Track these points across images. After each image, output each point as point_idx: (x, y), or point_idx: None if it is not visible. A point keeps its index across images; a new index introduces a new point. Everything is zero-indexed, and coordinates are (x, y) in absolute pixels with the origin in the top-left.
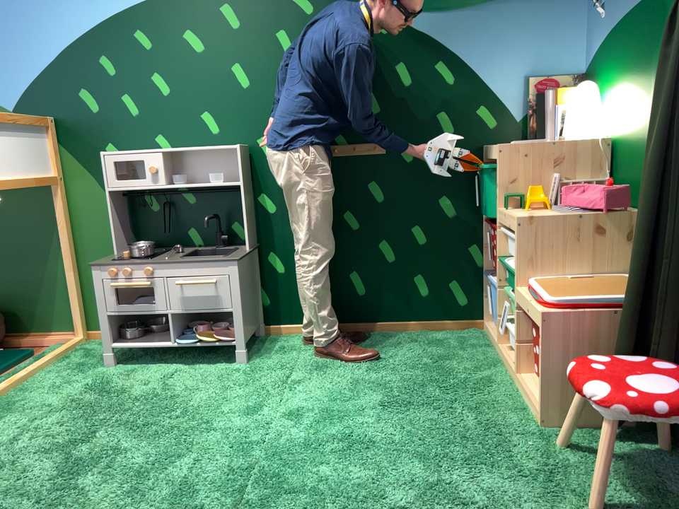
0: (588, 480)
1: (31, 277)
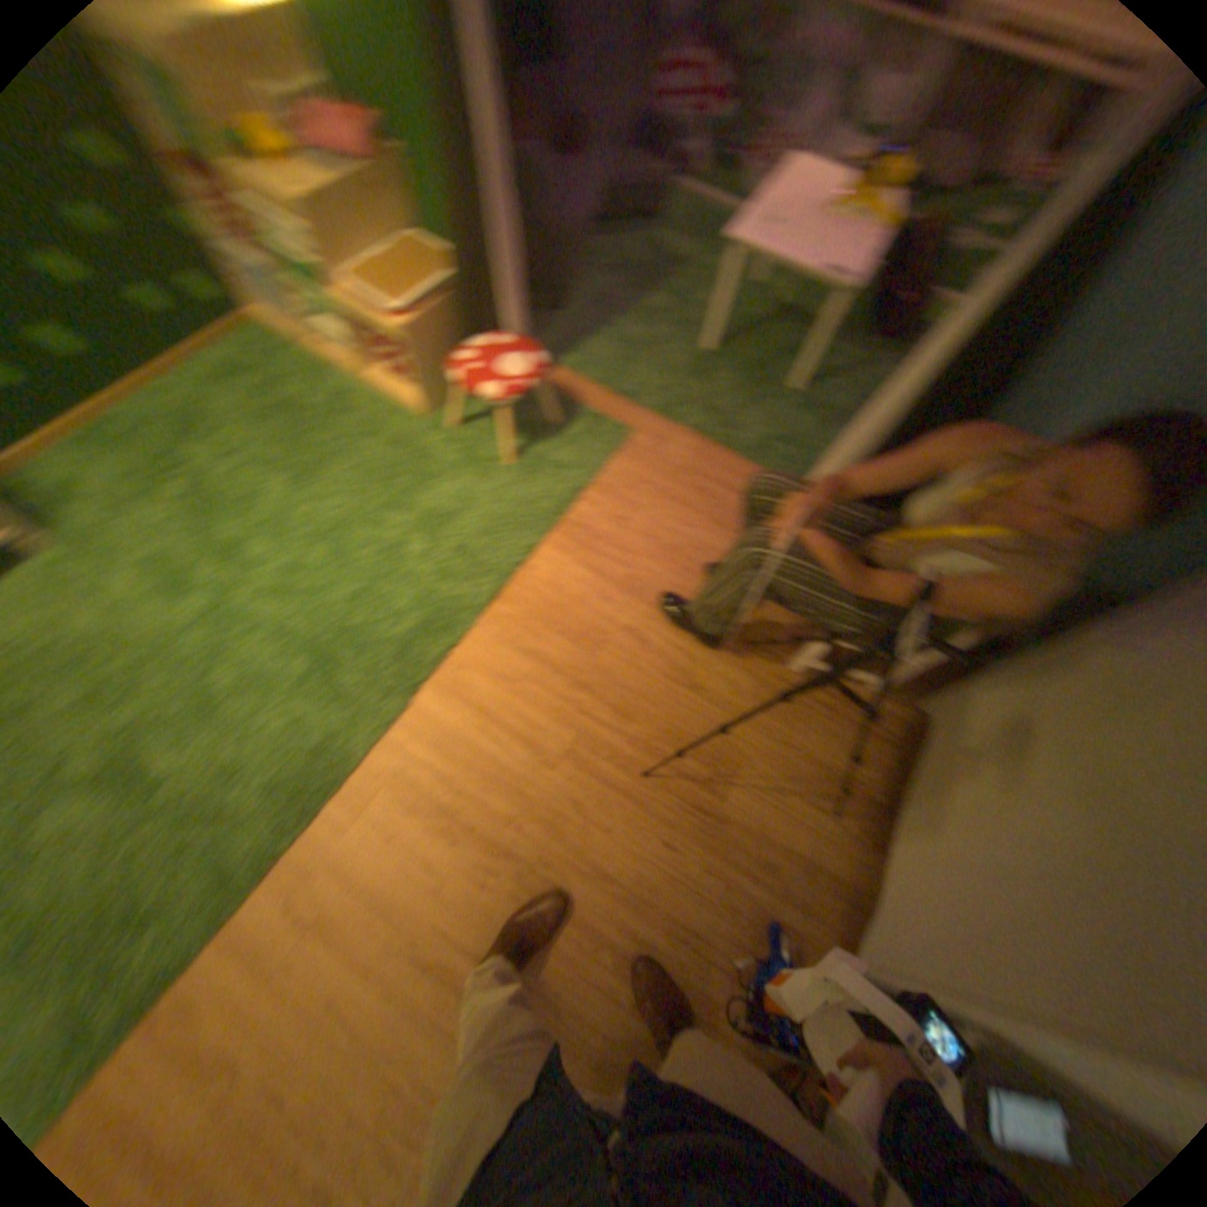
0: (492, 449)
1: None
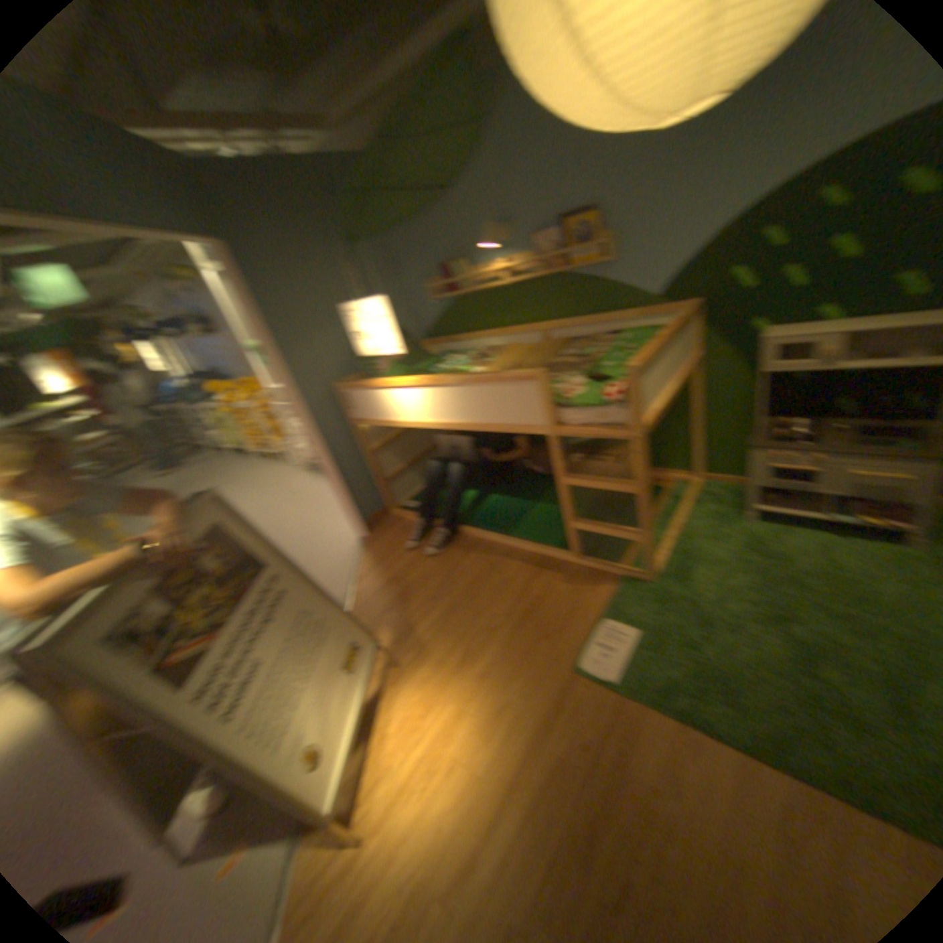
0: None
1: (660, 431)
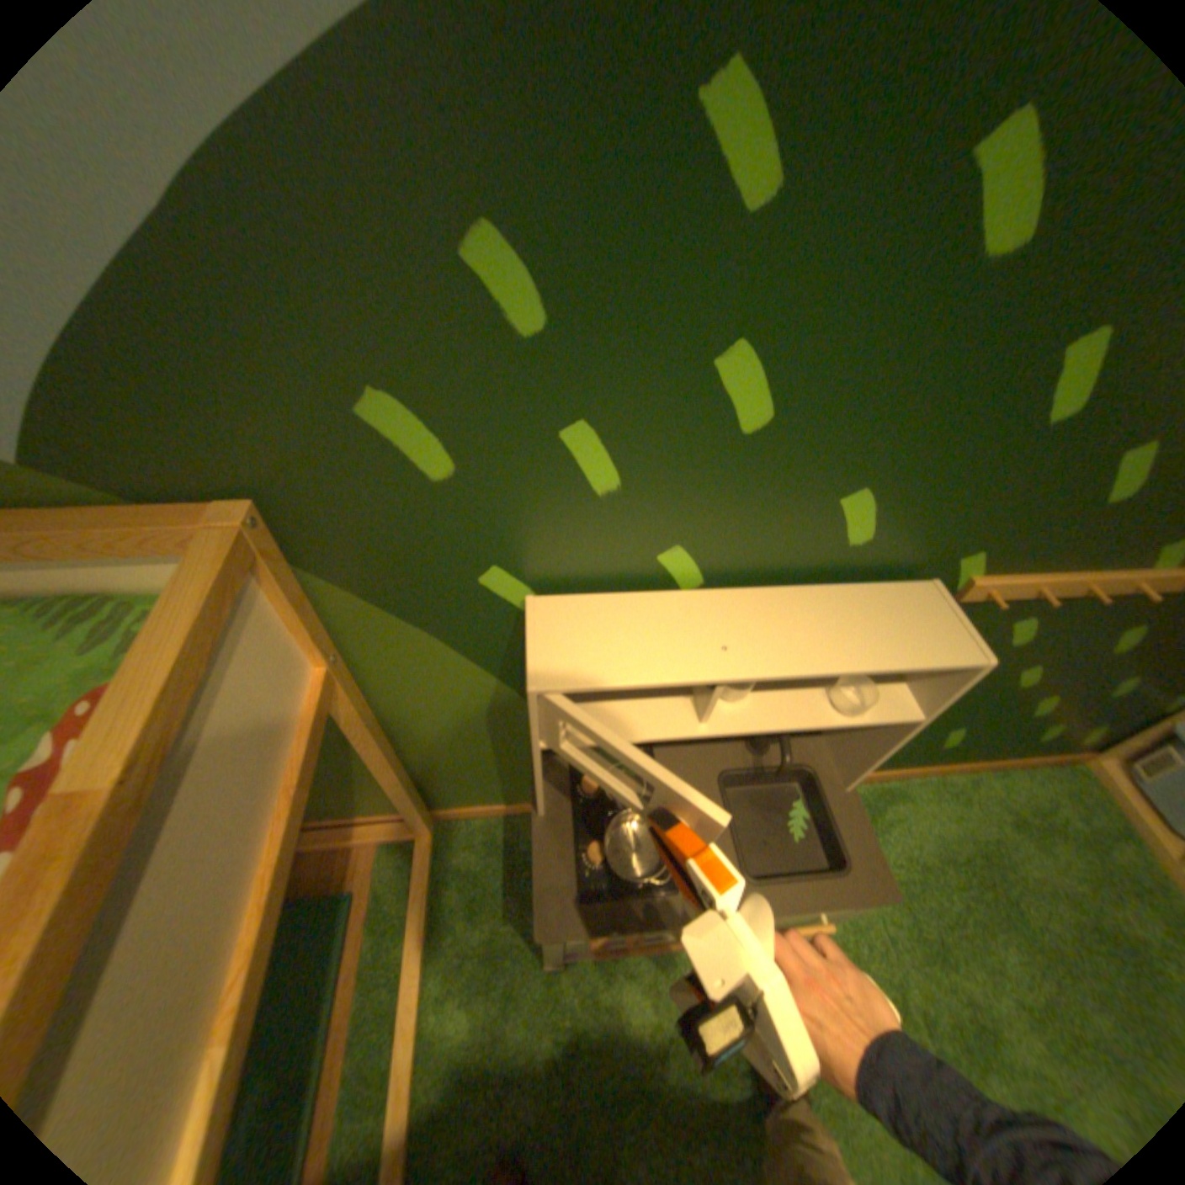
0: None
1: None
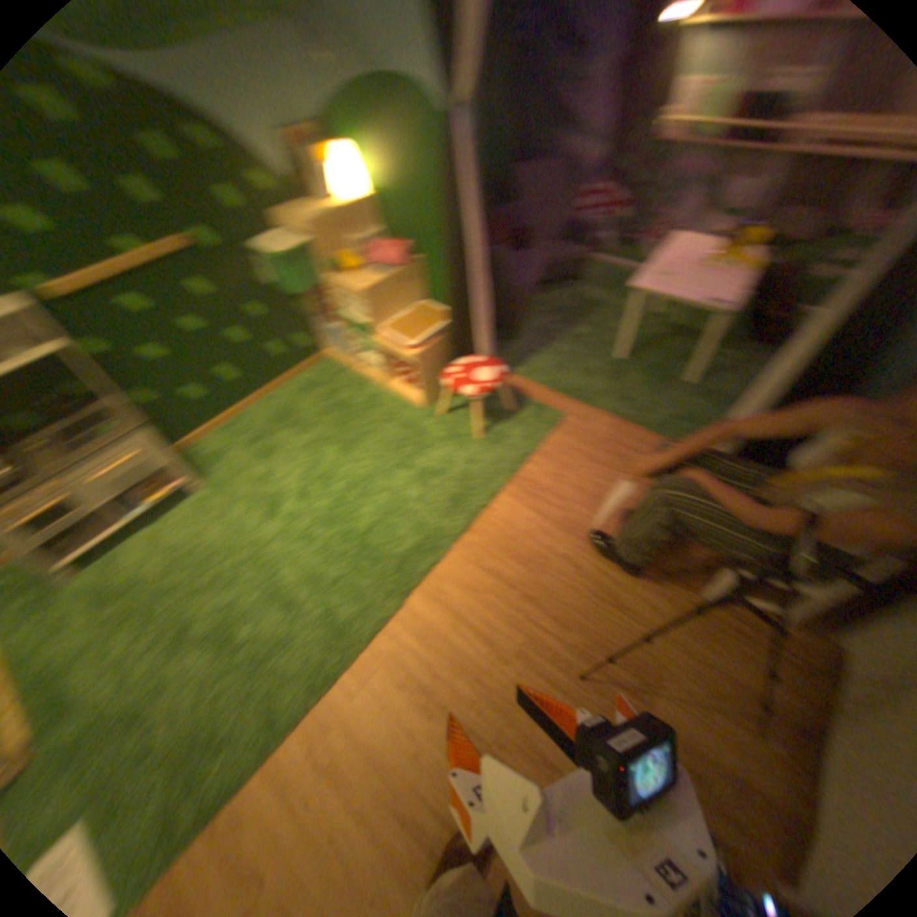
0: (467, 428)
1: None
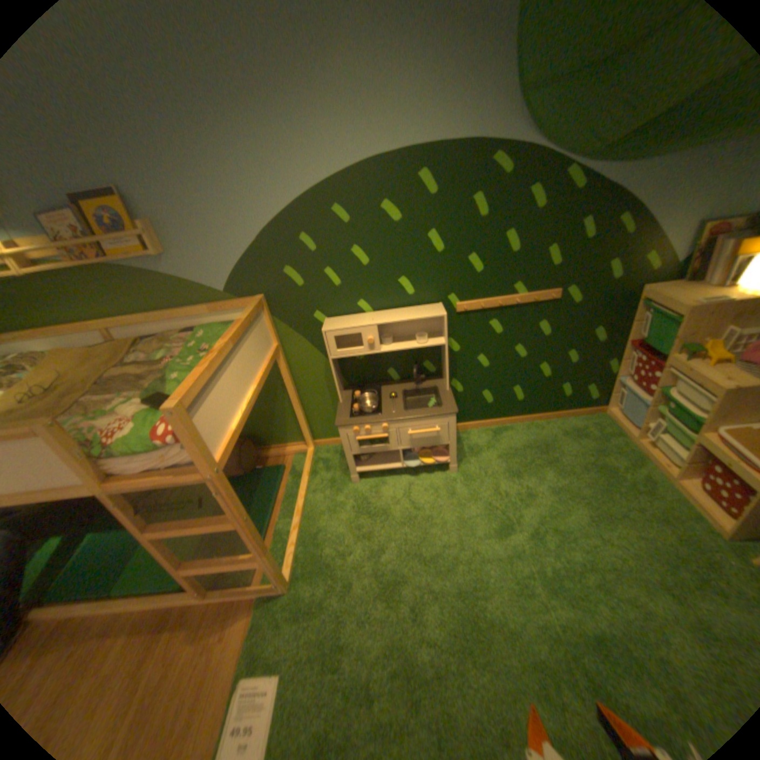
0: None
1: (265, 413)
